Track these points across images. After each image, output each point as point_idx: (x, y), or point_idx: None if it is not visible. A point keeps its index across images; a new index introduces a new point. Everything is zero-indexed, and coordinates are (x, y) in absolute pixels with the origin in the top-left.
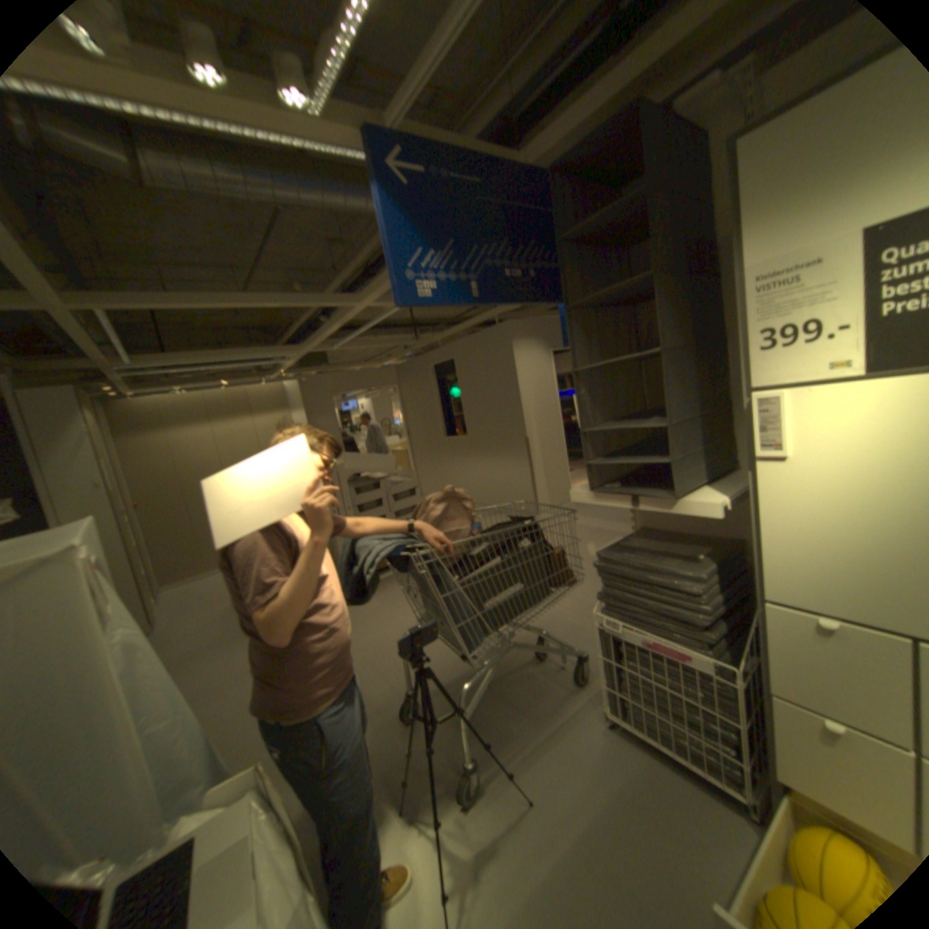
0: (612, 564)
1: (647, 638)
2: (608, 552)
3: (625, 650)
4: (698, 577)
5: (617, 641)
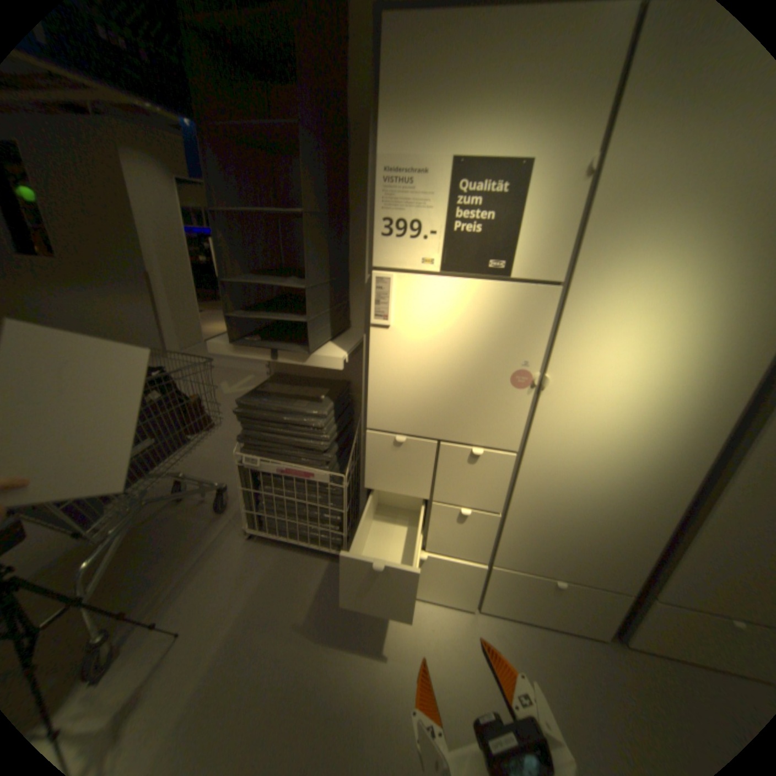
0: (252, 409)
1: (281, 466)
2: (247, 398)
3: (263, 478)
4: (322, 414)
5: (255, 472)
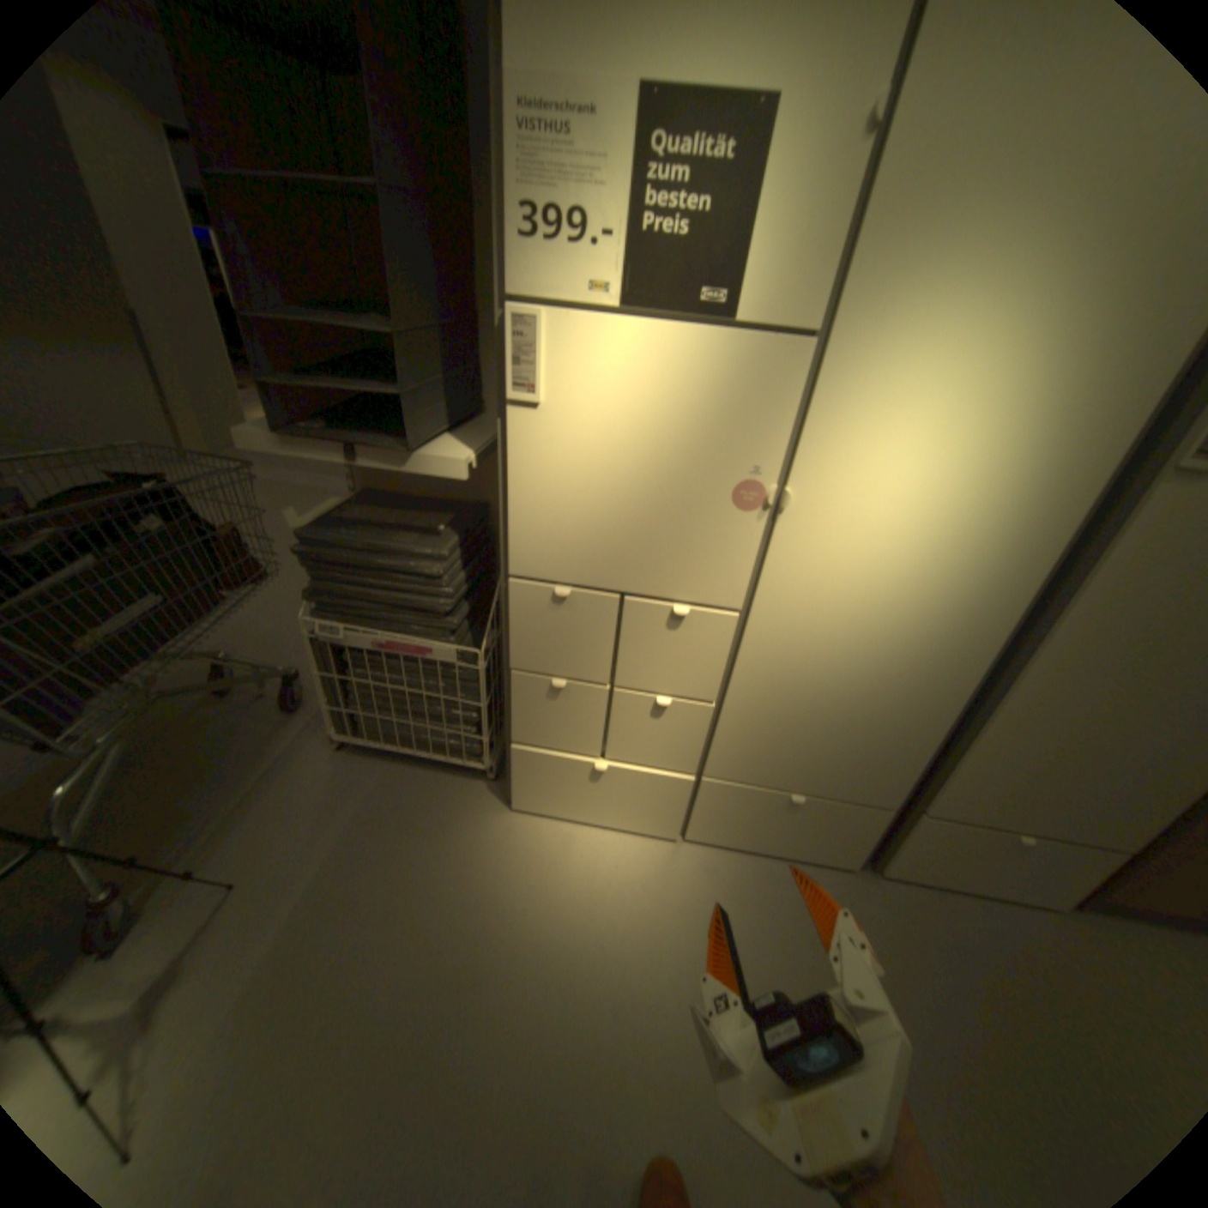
0: (323, 548)
1: (379, 638)
2: (315, 530)
3: (352, 658)
4: (439, 555)
5: (339, 649)
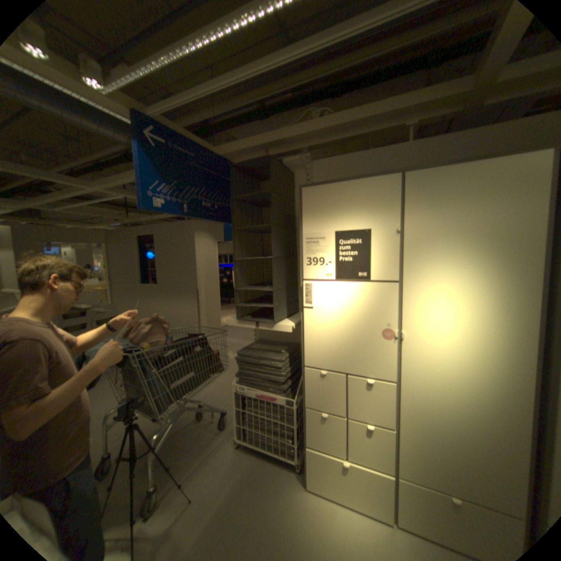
0: (244, 357)
1: (258, 393)
2: (242, 351)
3: (247, 402)
4: (281, 360)
5: (243, 398)
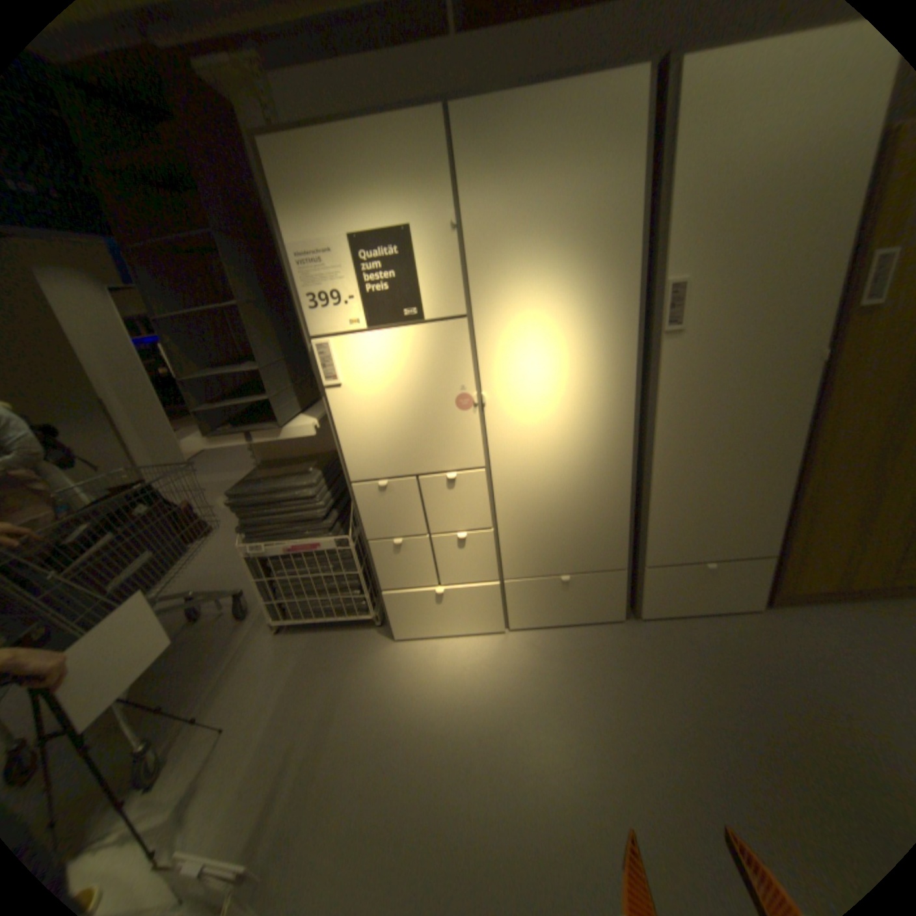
0: (243, 498)
1: (286, 545)
2: (236, 489)
3: (272, 563)
4: (311, 484)
5: (264, 561)
